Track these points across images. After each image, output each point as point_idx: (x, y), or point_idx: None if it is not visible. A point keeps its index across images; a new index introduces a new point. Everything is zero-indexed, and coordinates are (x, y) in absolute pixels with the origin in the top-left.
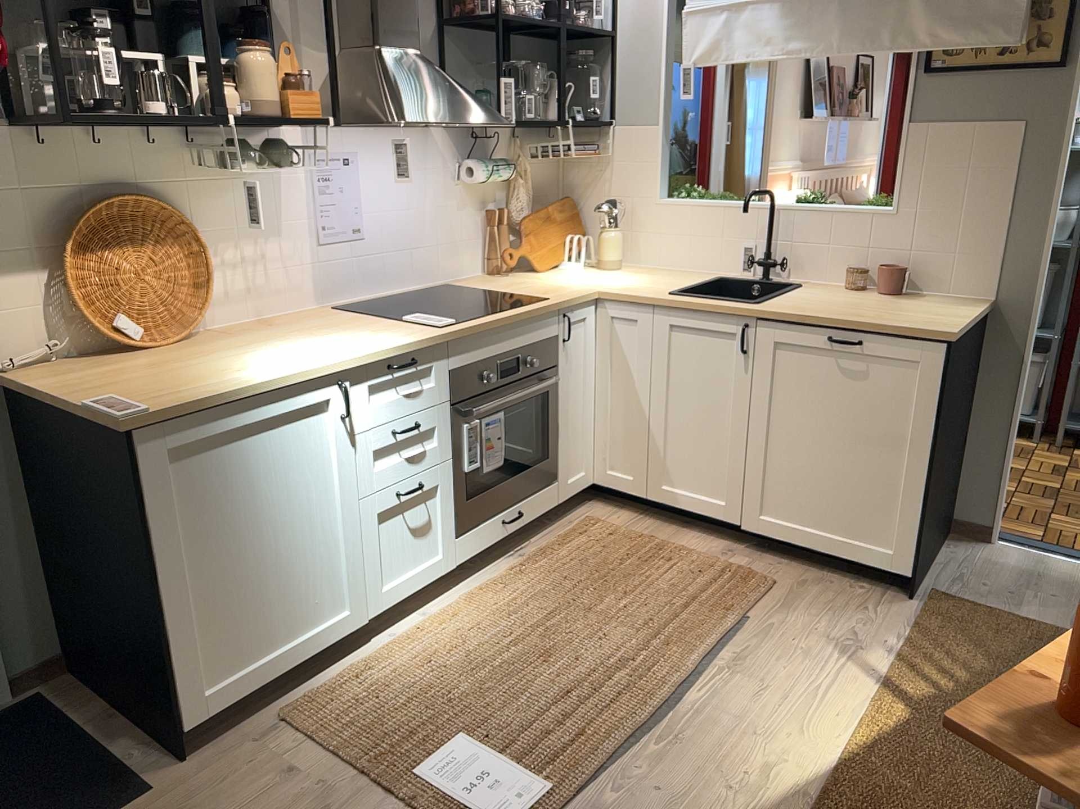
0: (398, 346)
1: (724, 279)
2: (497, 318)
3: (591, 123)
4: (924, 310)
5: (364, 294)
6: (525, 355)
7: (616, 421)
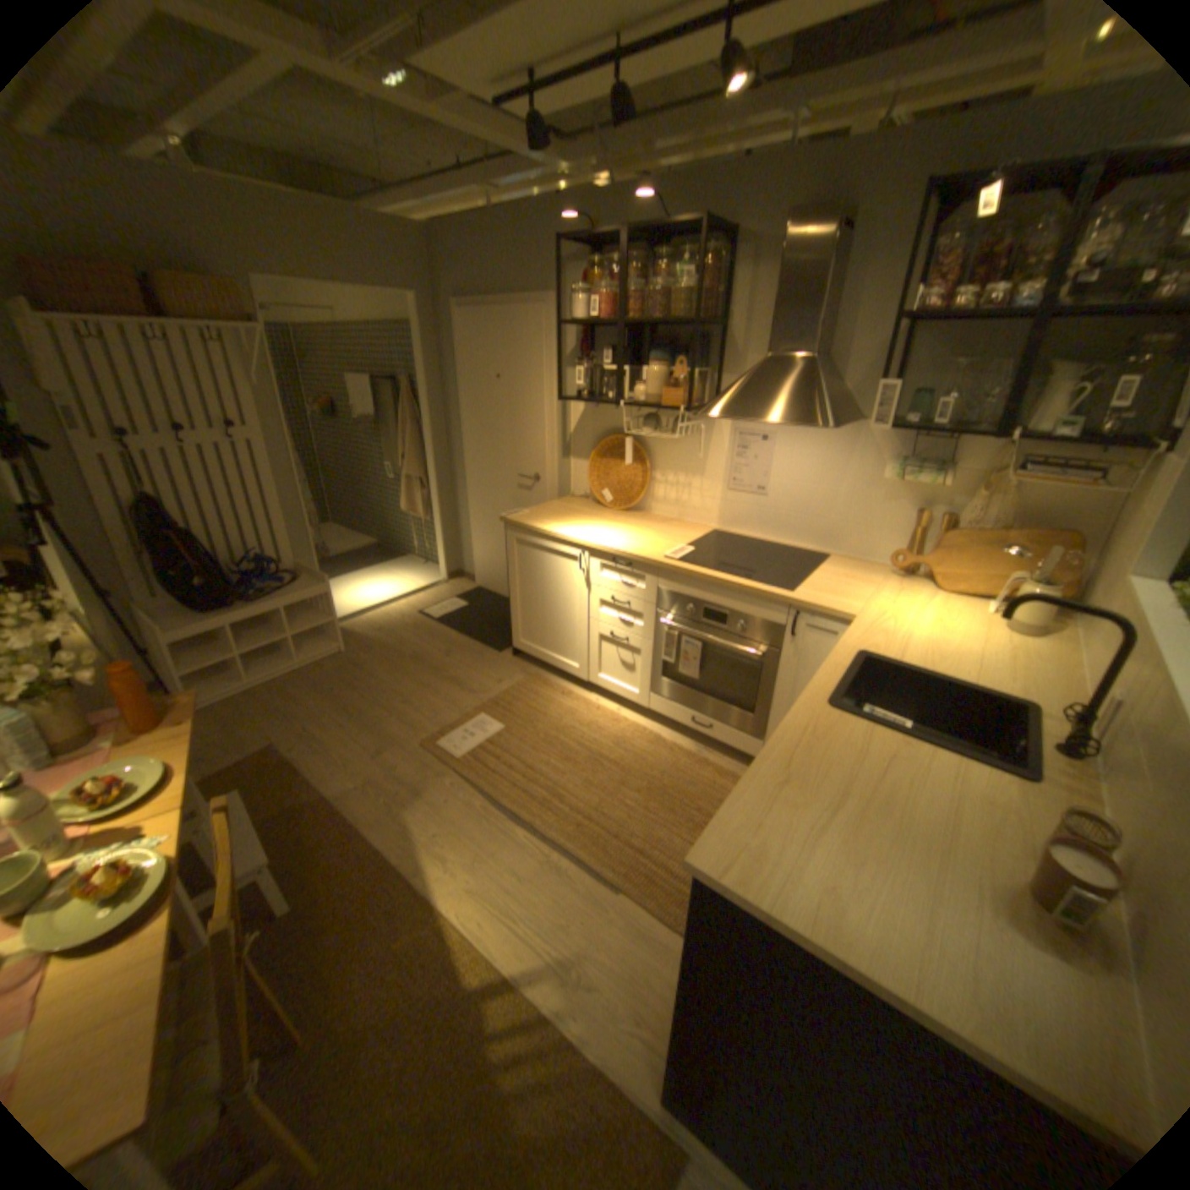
0: (617, 550)
1: (1027, 709)
2: (704, 574)
3: (1083, 442)
4: (878, 895)
5: (756, 533)
6: (741, 619)
7: None
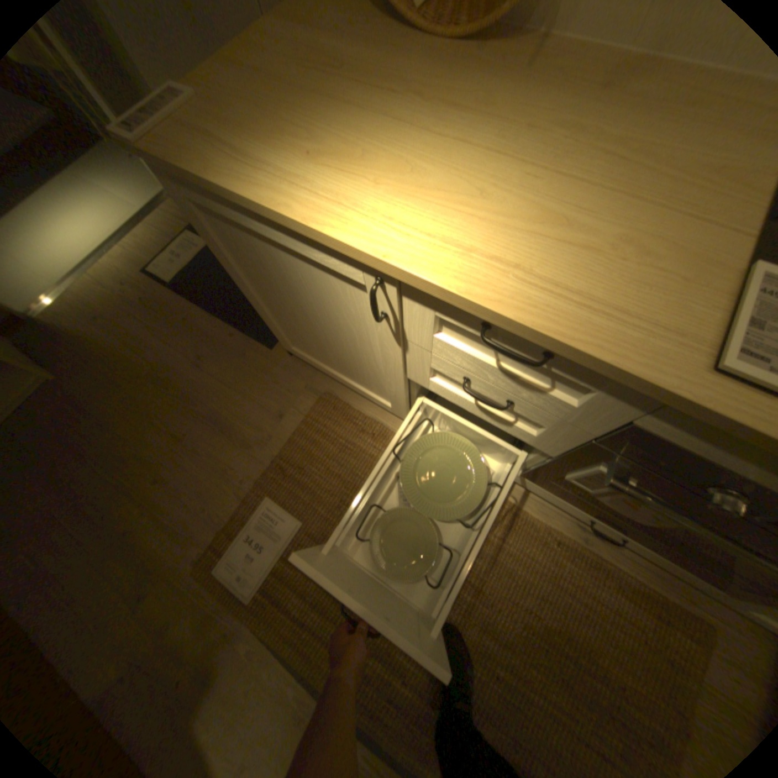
0: (515, 316)
1: None
2: None
3: None
4: None
5: None
6: None
7: None
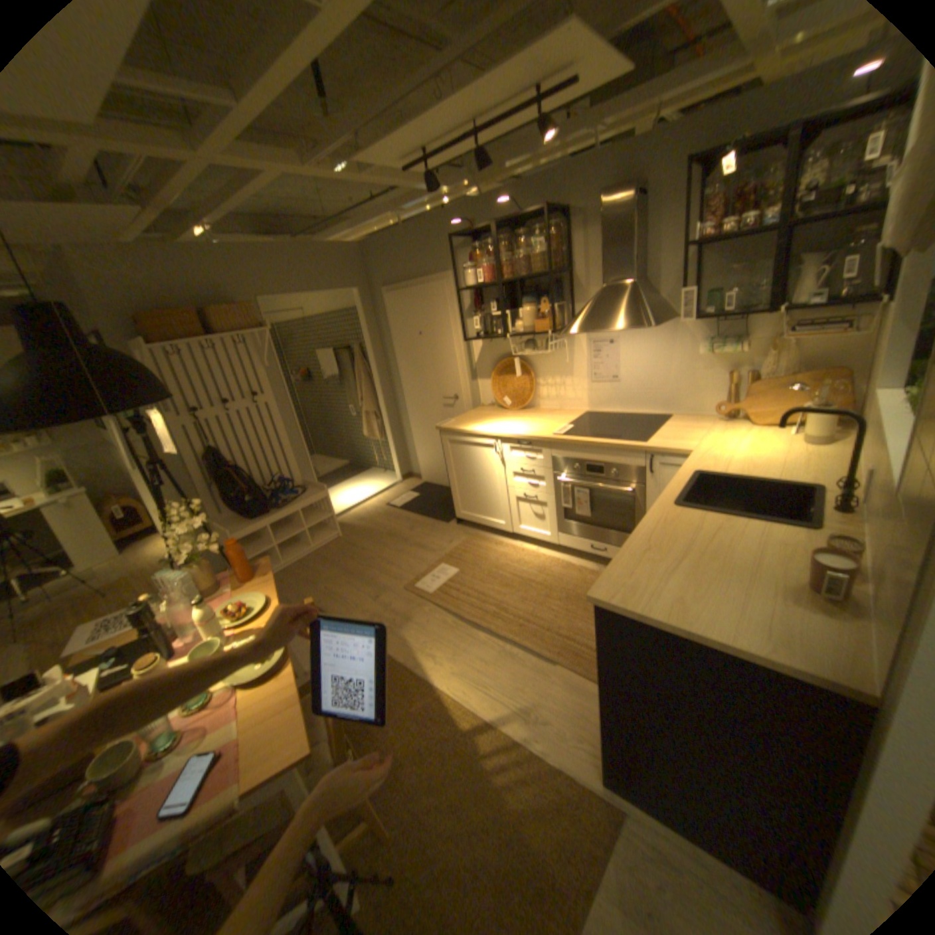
0: (519, 435)
1: (815, 489)
2: (582, 440)
3: (829, 305)
4: (709, 599)
5: (617, 409)
6: (613, 468)
7: None
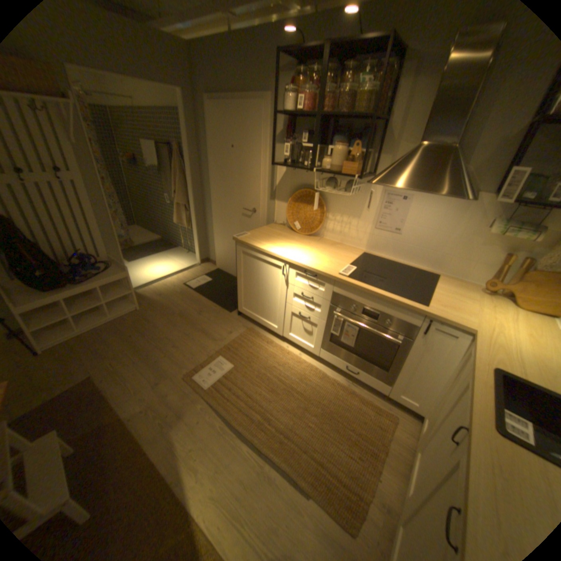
0: (308, 266)
1: None
2: (367, 288)
3: None
4: None
5: (391, 256)
6: (388, 318)
7: (441, 403)
